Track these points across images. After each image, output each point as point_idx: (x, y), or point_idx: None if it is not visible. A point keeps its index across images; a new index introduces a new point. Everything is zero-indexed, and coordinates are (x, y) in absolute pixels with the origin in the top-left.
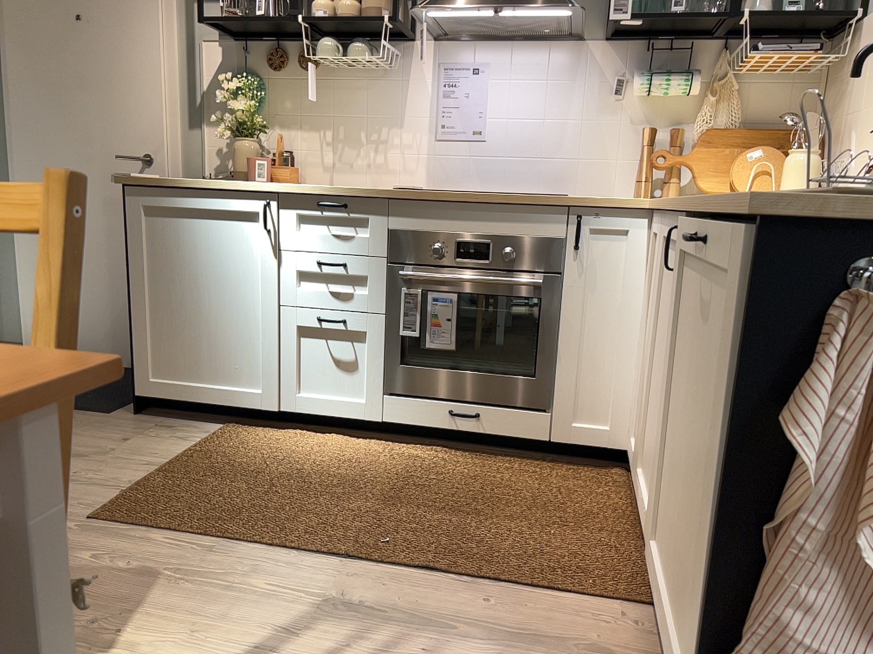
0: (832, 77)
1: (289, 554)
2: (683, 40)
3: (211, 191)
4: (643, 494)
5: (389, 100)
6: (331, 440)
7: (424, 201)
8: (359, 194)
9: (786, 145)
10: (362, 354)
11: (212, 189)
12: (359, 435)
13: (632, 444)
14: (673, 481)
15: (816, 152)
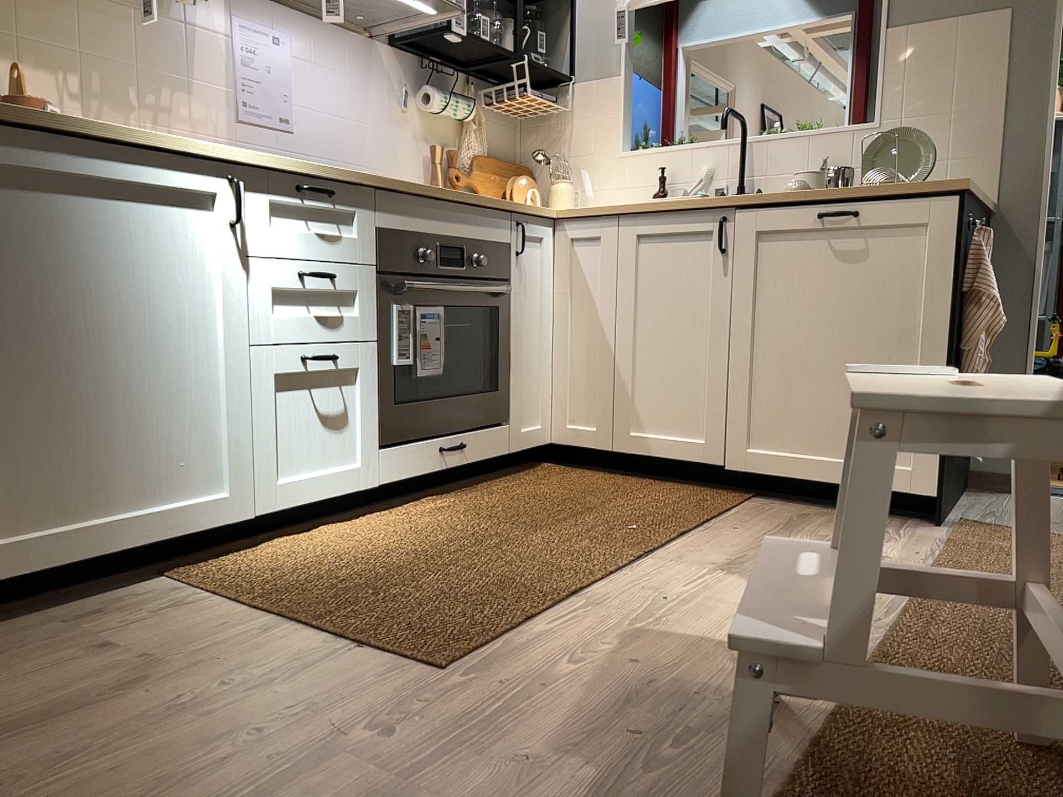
0: (535, 124)
1: (623, 573)
2: (444, 65)
3: (130, 149)
4: (659, 443)
5: (174, 52)
6: (323, 533)
7: (411, 194)
8: (351, 178)
9: (527, 175)
10: (353, 400)
11: (140, 146)
12: (330, 522)
13: (562, 431)
14: (769, 391)
15: (568, 181)
